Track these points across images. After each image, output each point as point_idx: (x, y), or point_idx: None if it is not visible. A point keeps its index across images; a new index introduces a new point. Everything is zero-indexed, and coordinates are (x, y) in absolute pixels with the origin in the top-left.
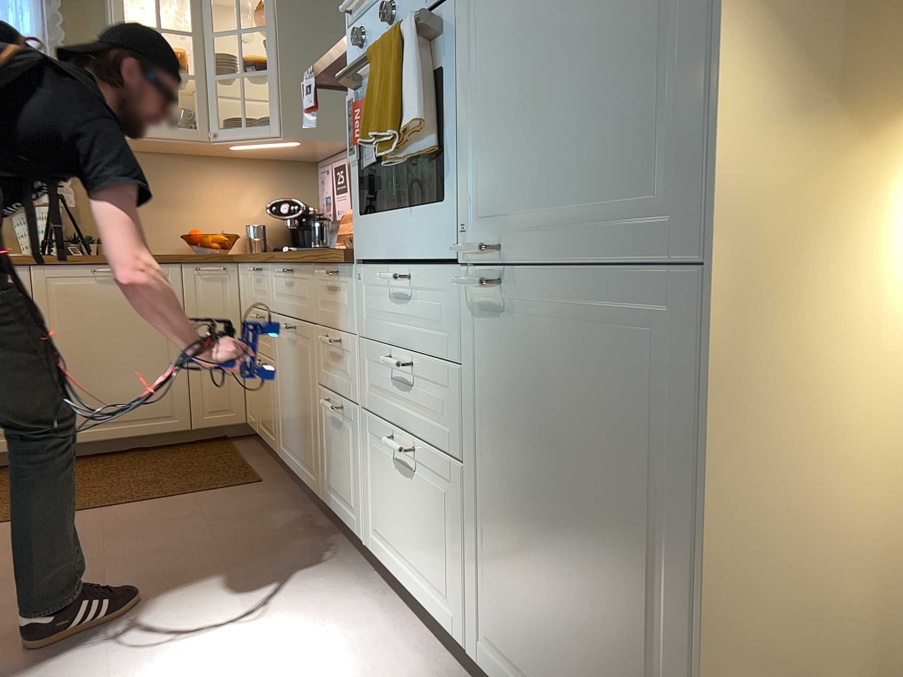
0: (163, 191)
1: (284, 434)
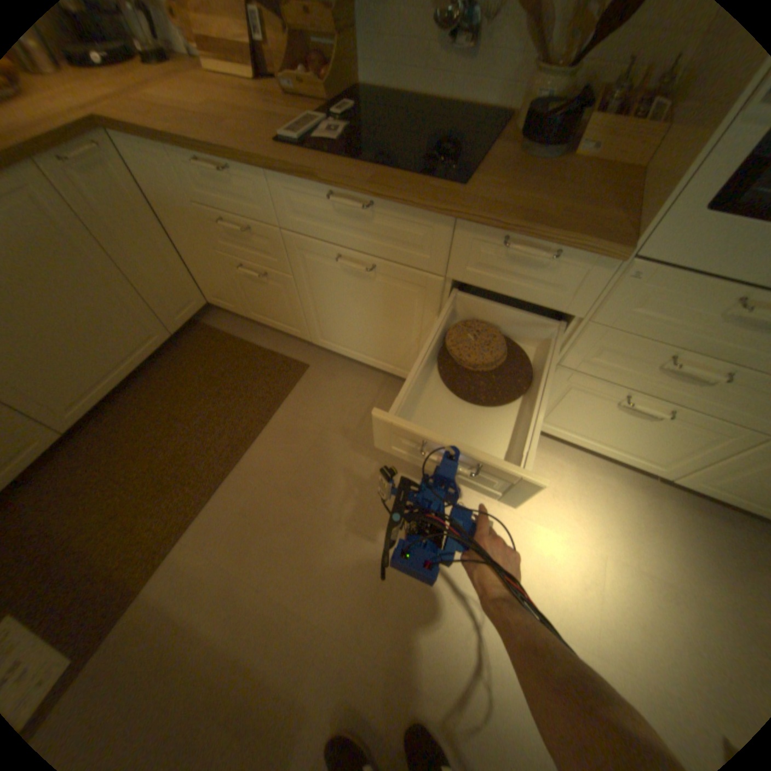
0: None
1: (328, 333)
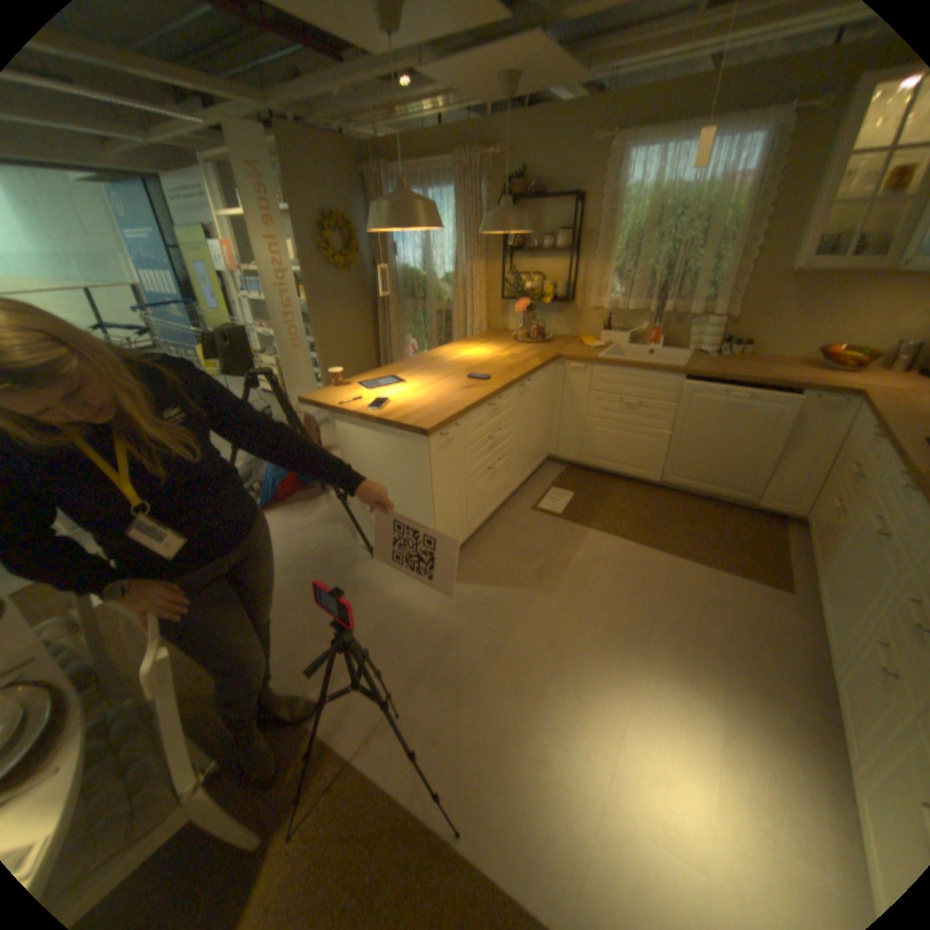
0: (820, 303)
1: (831, 582)
